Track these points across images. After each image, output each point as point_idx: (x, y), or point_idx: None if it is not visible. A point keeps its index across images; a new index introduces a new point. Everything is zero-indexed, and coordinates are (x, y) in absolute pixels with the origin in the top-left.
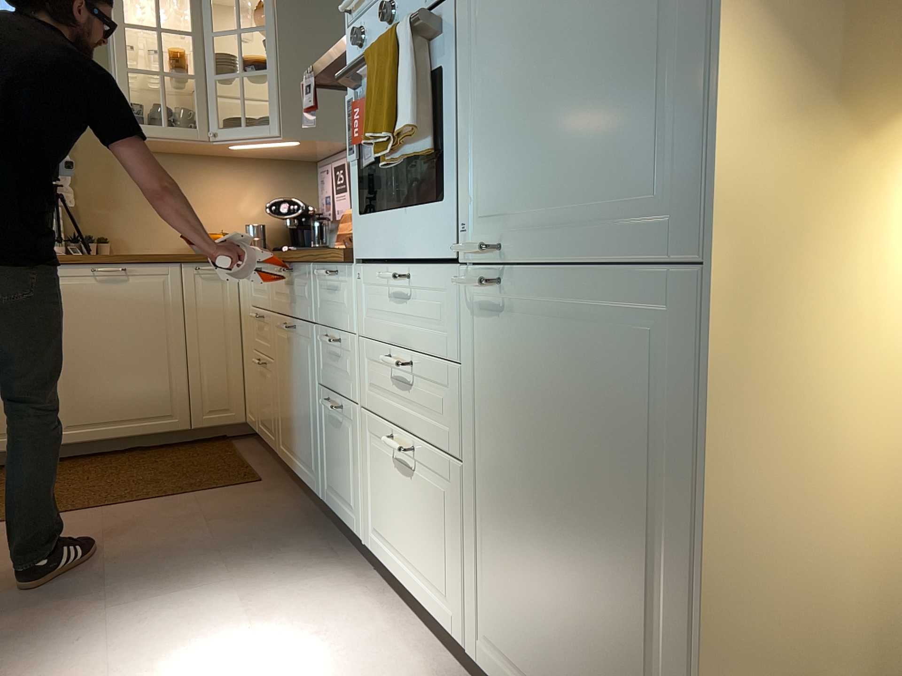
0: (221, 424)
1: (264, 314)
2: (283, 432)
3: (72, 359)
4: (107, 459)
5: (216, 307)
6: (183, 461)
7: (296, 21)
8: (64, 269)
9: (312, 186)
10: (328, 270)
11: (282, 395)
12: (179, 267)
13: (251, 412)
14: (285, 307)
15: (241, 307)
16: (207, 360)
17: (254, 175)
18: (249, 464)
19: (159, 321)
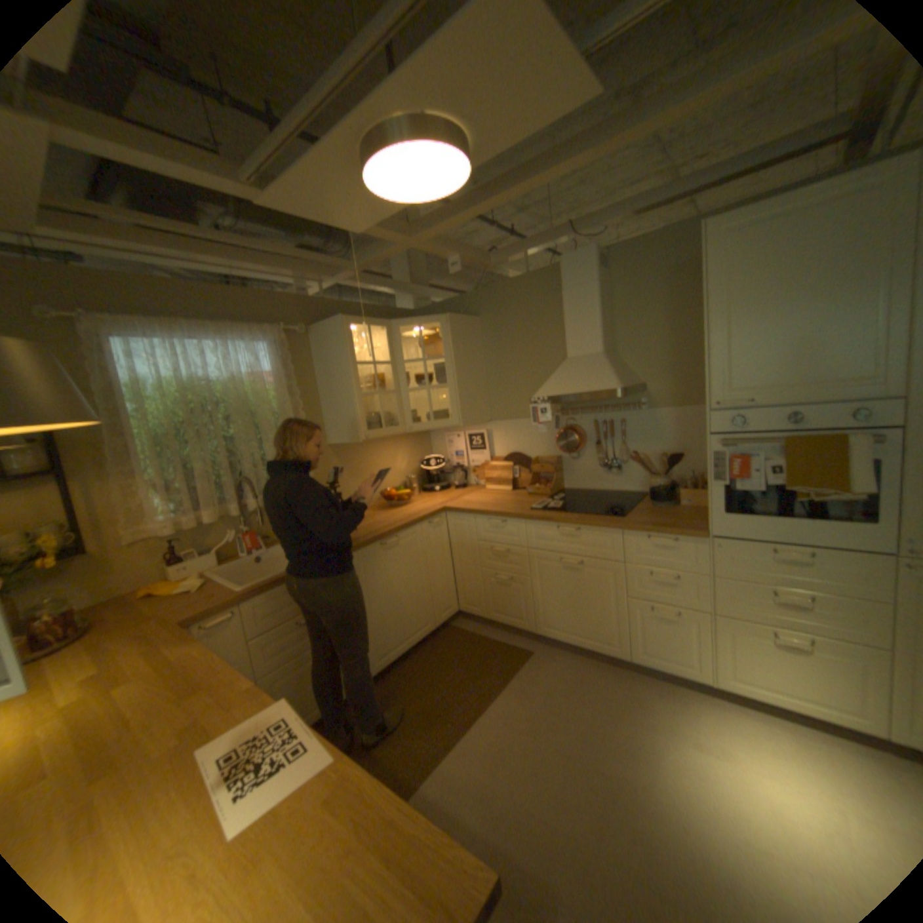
0: (448, 619)
1: (511, 549)
2: (550, 621)
3: (377, 612)
4: (403, 671)
5: (439, 545)
6: (454, 654)
7: (459, 353)
8: (366, 550)
9: (427, 443)
10: (664, 538)
11: (548, 600)
12: (420, 526)
13: (470, 606)
14: (561, 550)
15: (451, 540)
16: (439, 580)
17: (400, 444)
18: (499, 642)
19: (415, 566)
